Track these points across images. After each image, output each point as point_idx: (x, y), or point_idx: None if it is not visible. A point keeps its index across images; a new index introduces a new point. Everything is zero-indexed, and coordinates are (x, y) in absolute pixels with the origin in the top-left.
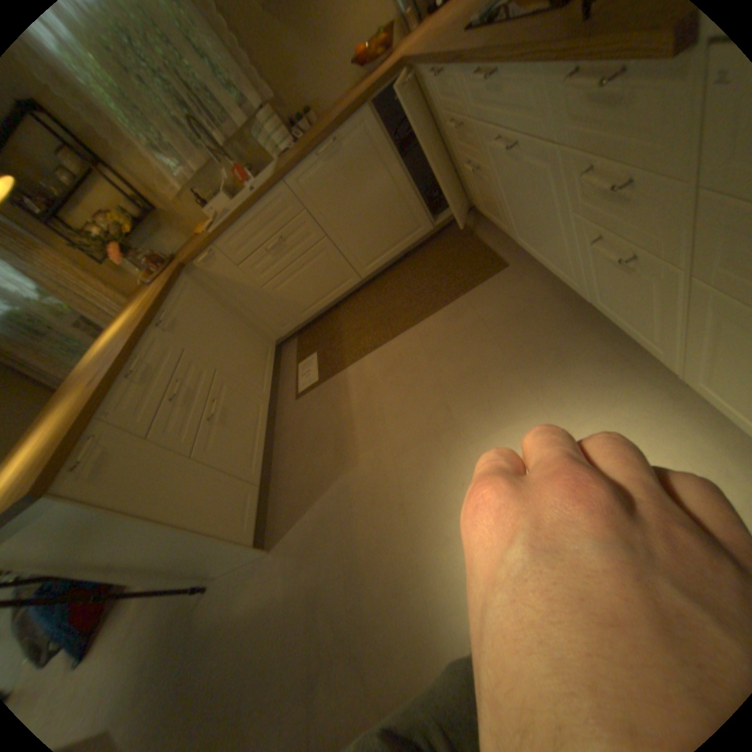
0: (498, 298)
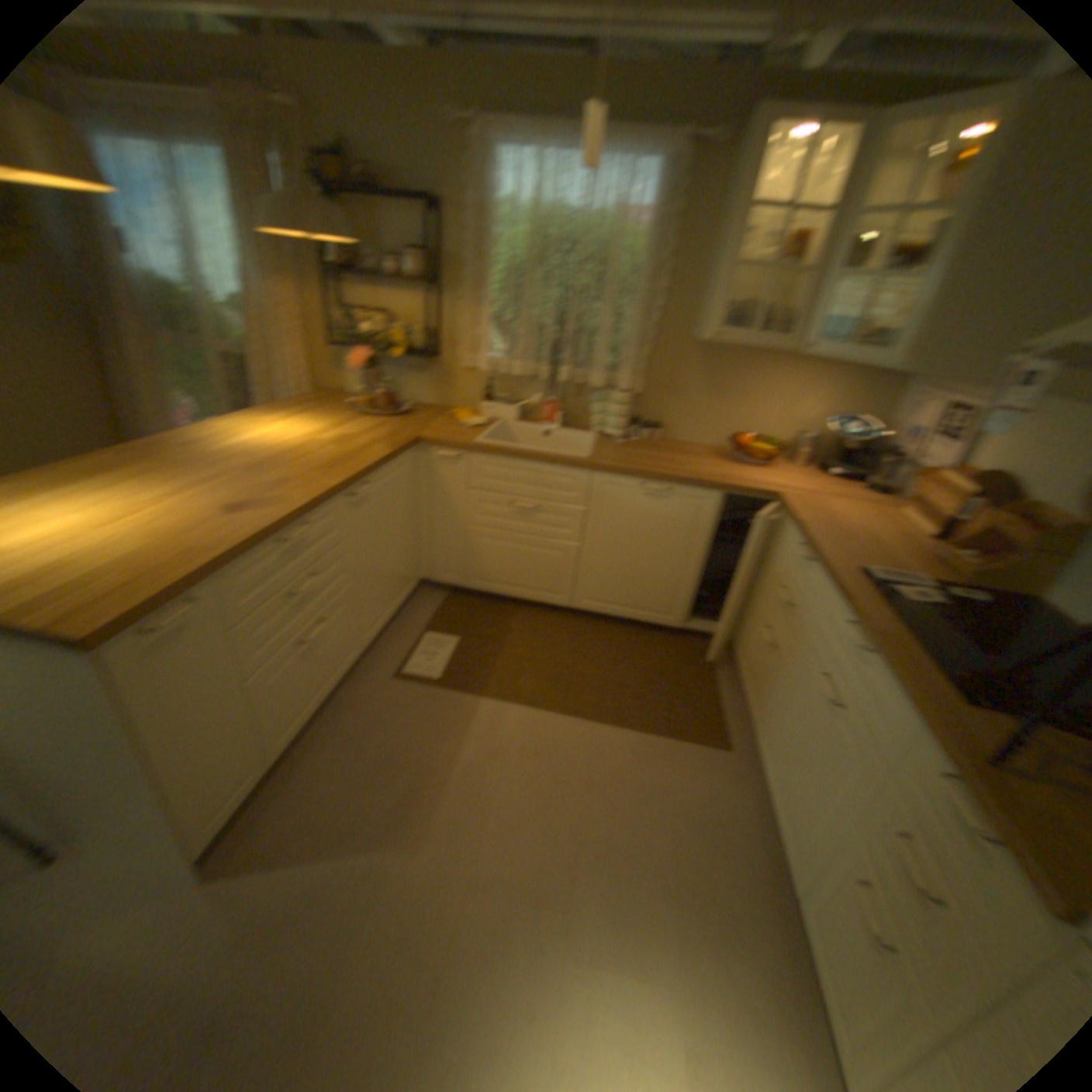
0: (702, 784)
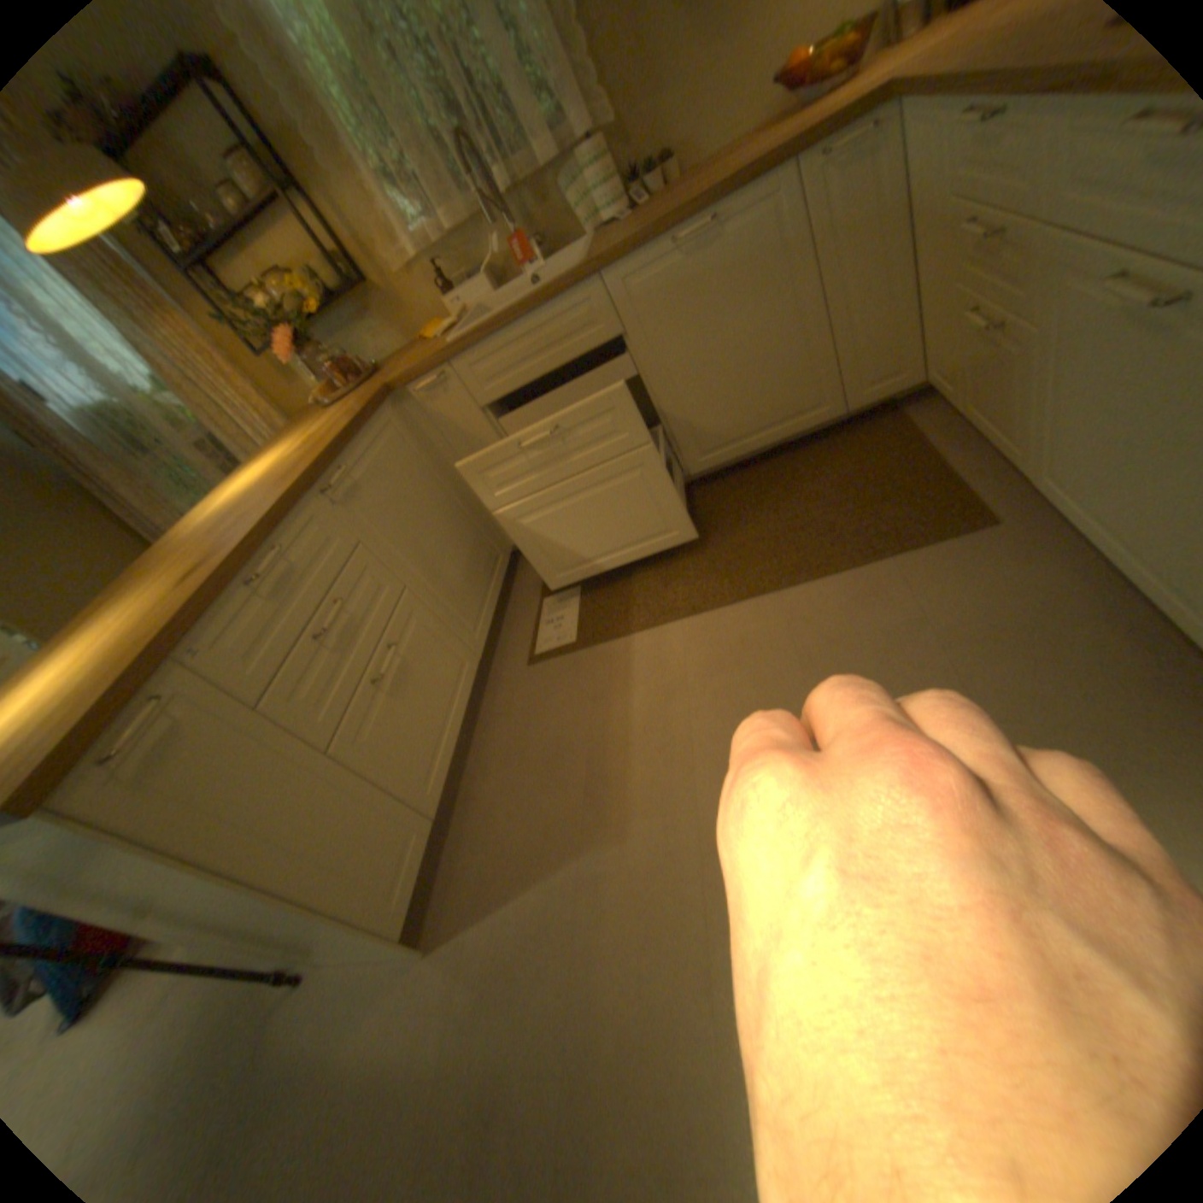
0: (971, 585)
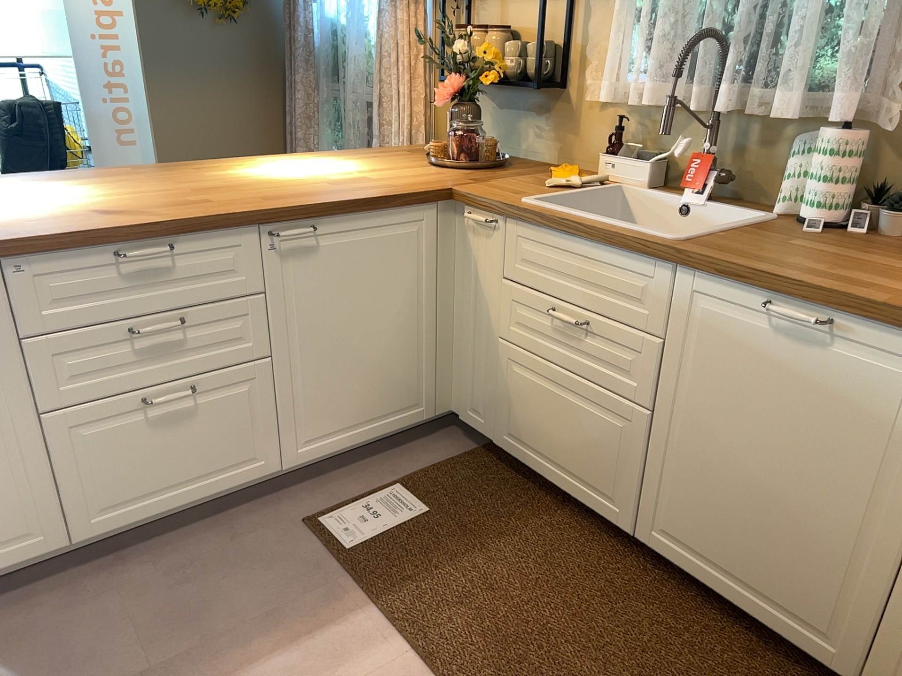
0: None
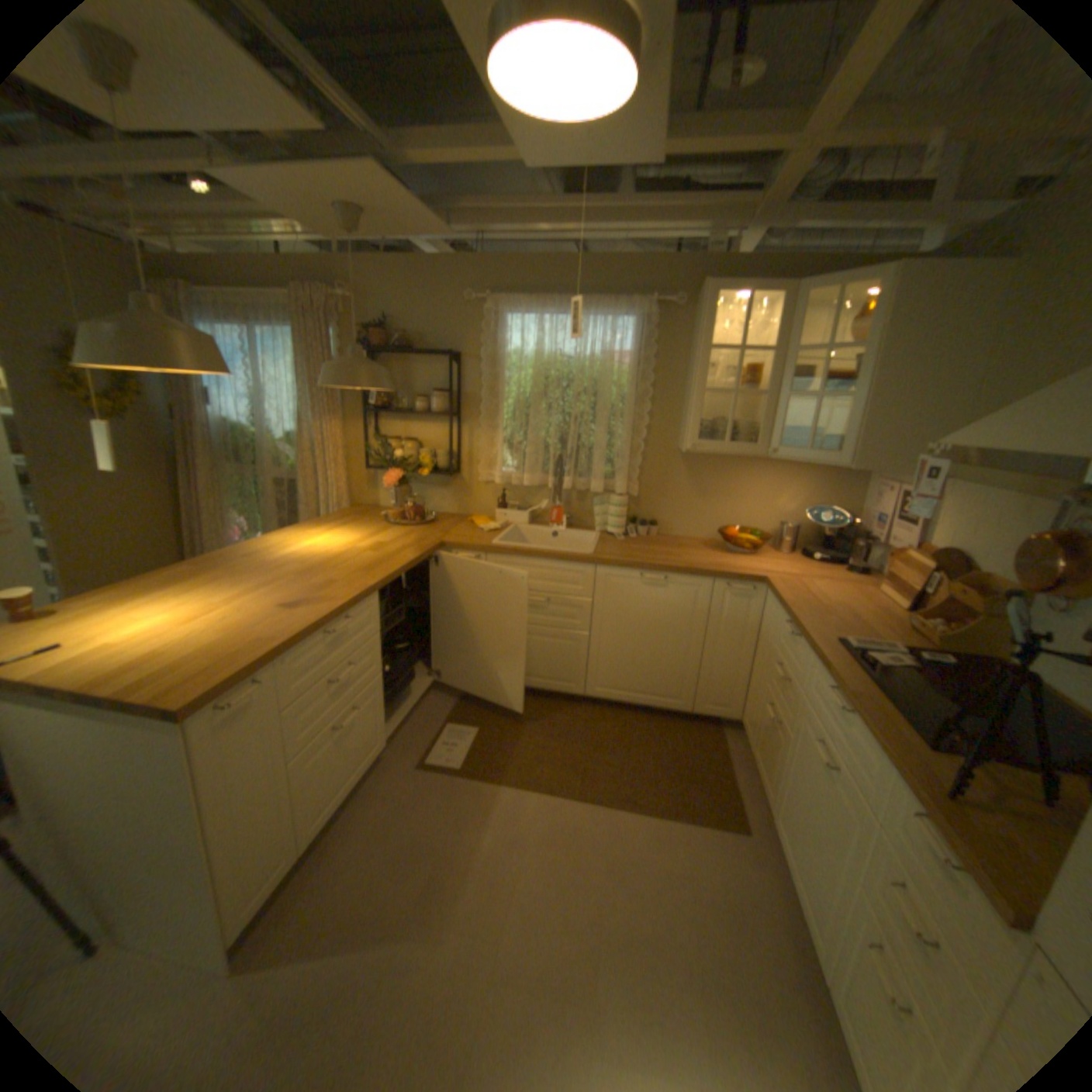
0: (721, 870)
